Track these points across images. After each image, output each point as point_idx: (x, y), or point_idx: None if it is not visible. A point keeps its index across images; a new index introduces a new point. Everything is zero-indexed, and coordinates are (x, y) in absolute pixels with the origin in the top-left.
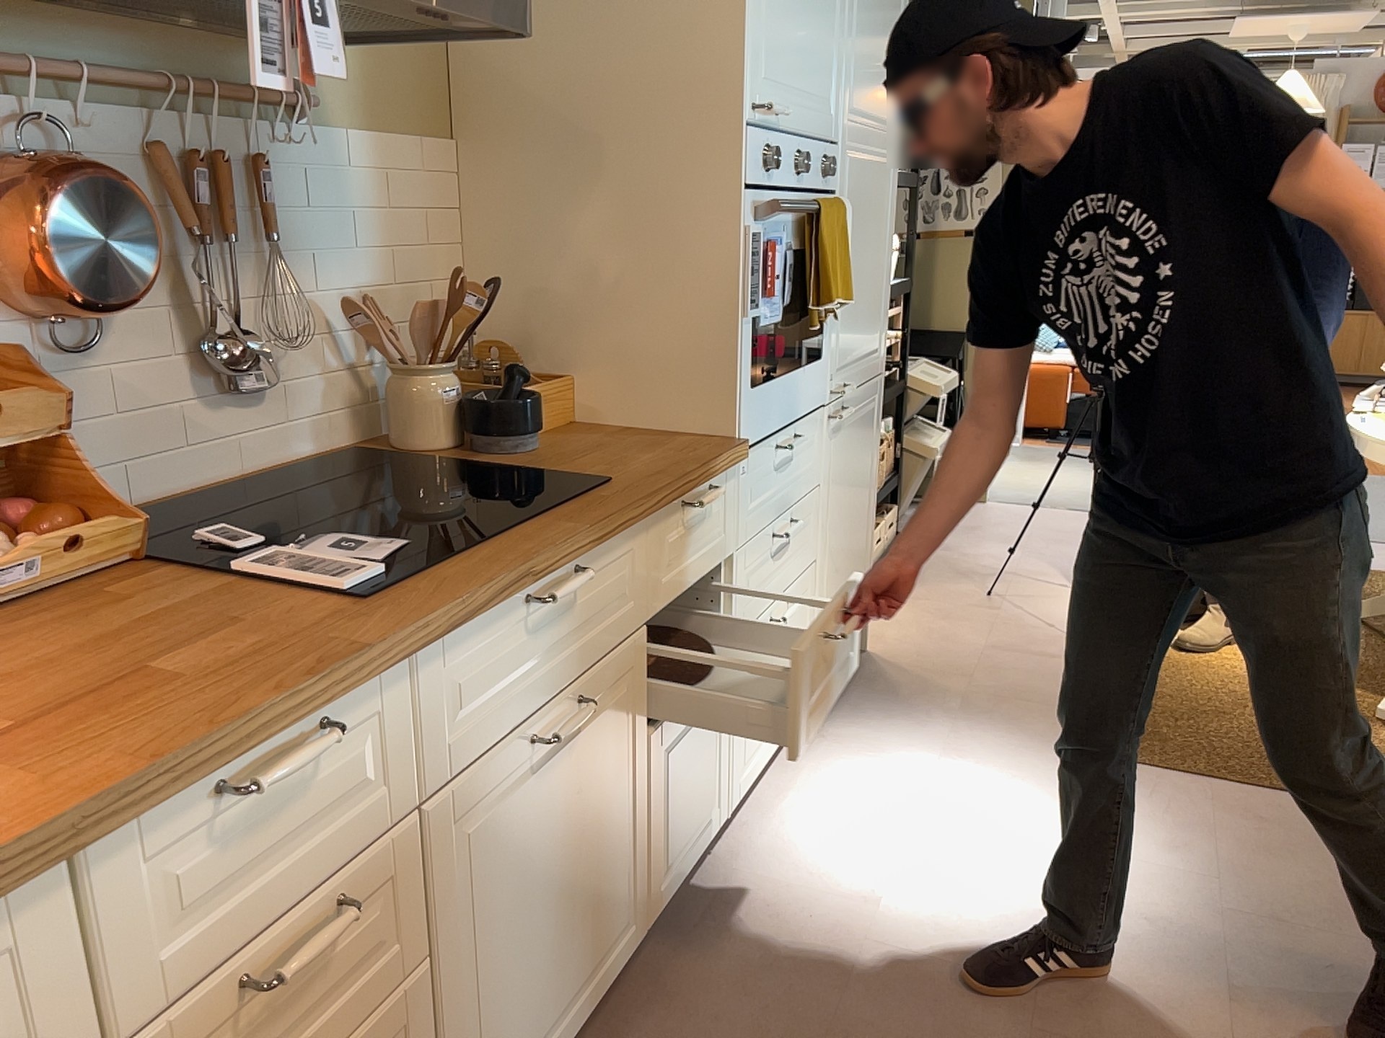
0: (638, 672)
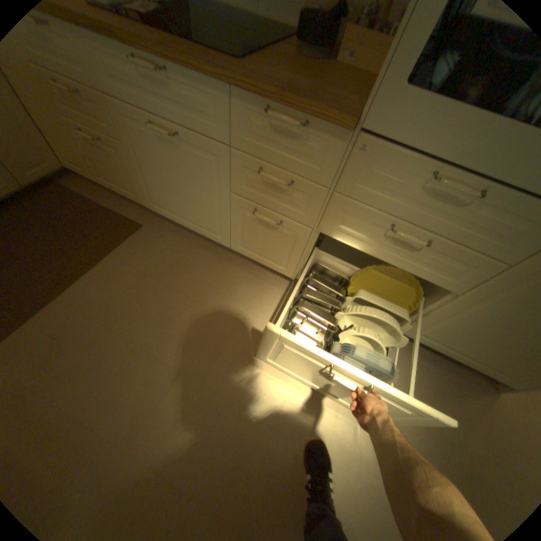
0: (222, 161)
